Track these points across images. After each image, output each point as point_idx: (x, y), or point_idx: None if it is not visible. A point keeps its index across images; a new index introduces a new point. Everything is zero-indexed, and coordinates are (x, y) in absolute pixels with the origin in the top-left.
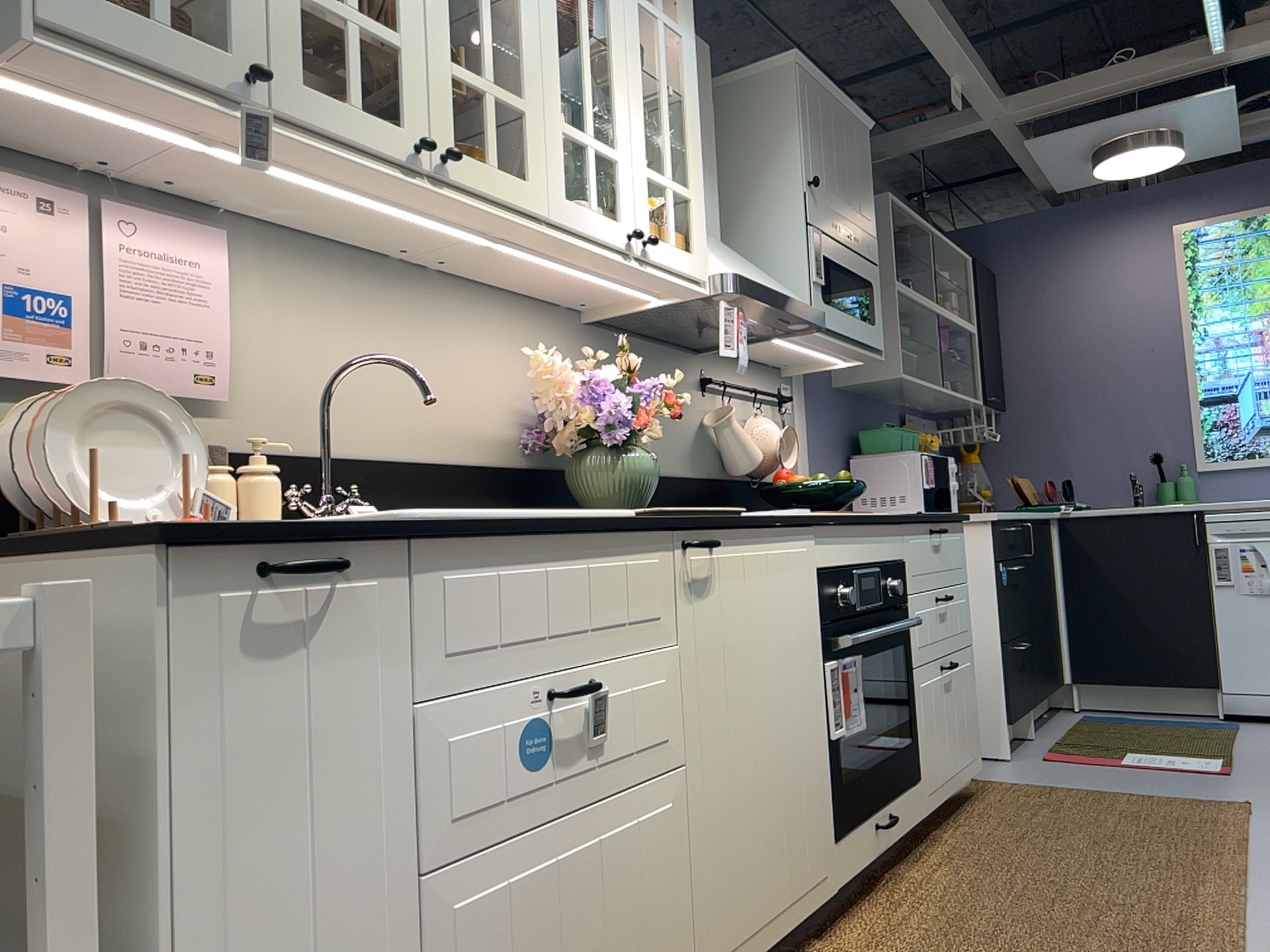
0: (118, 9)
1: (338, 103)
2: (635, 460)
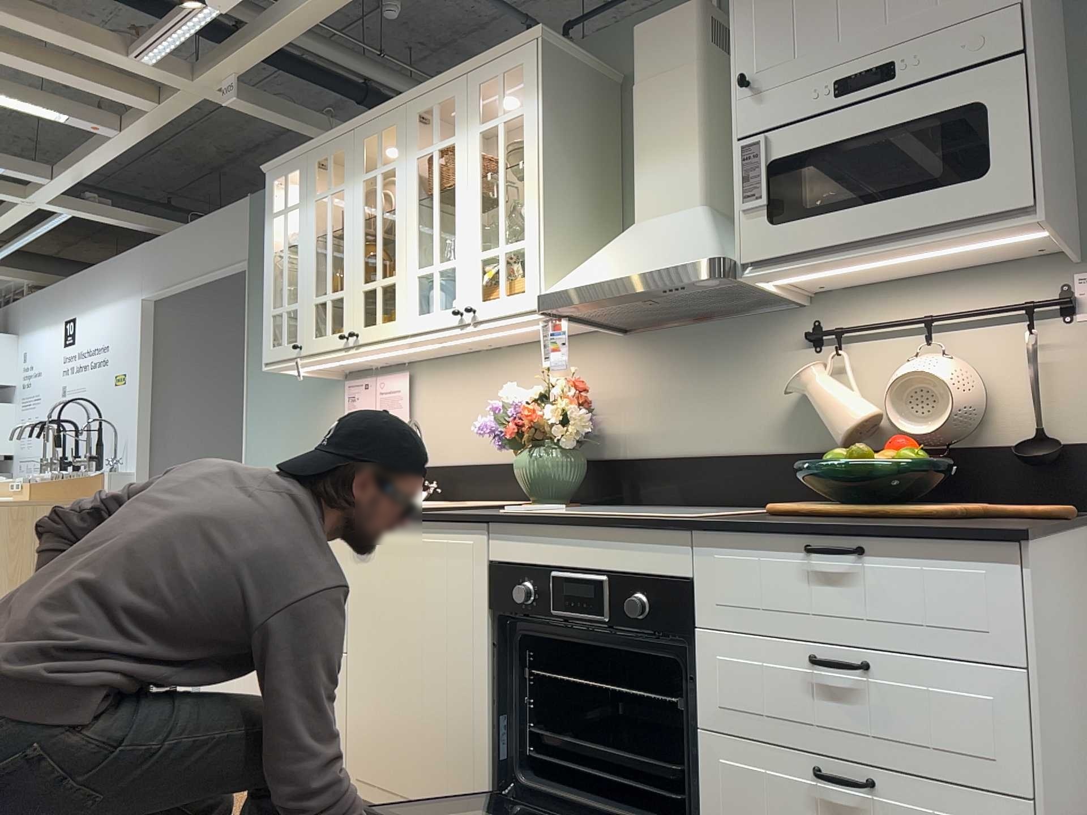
0: (277, 348)
1: (323, 337)
2: (529, 459)
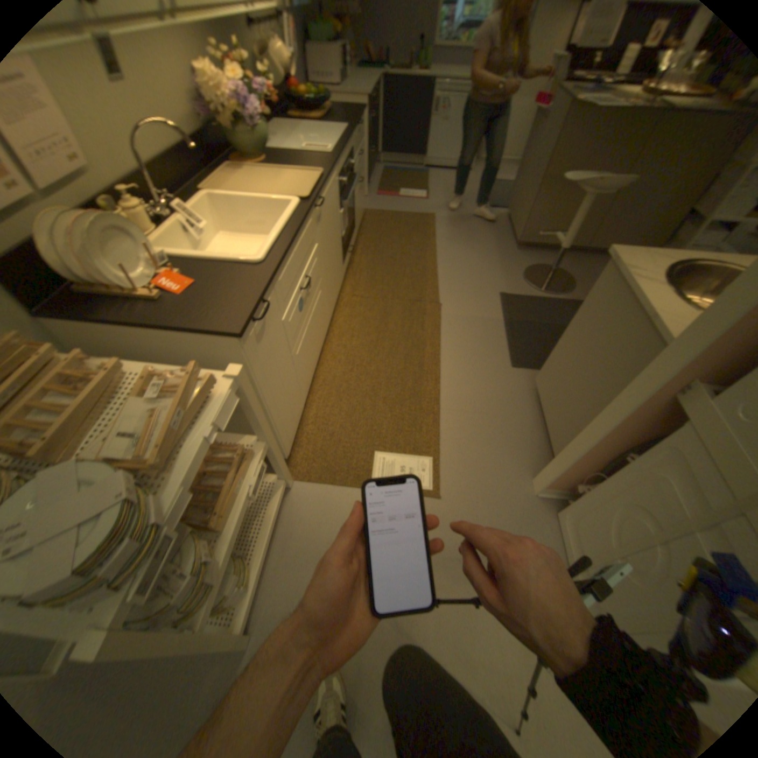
0: None
1: None
2: (260, 127)
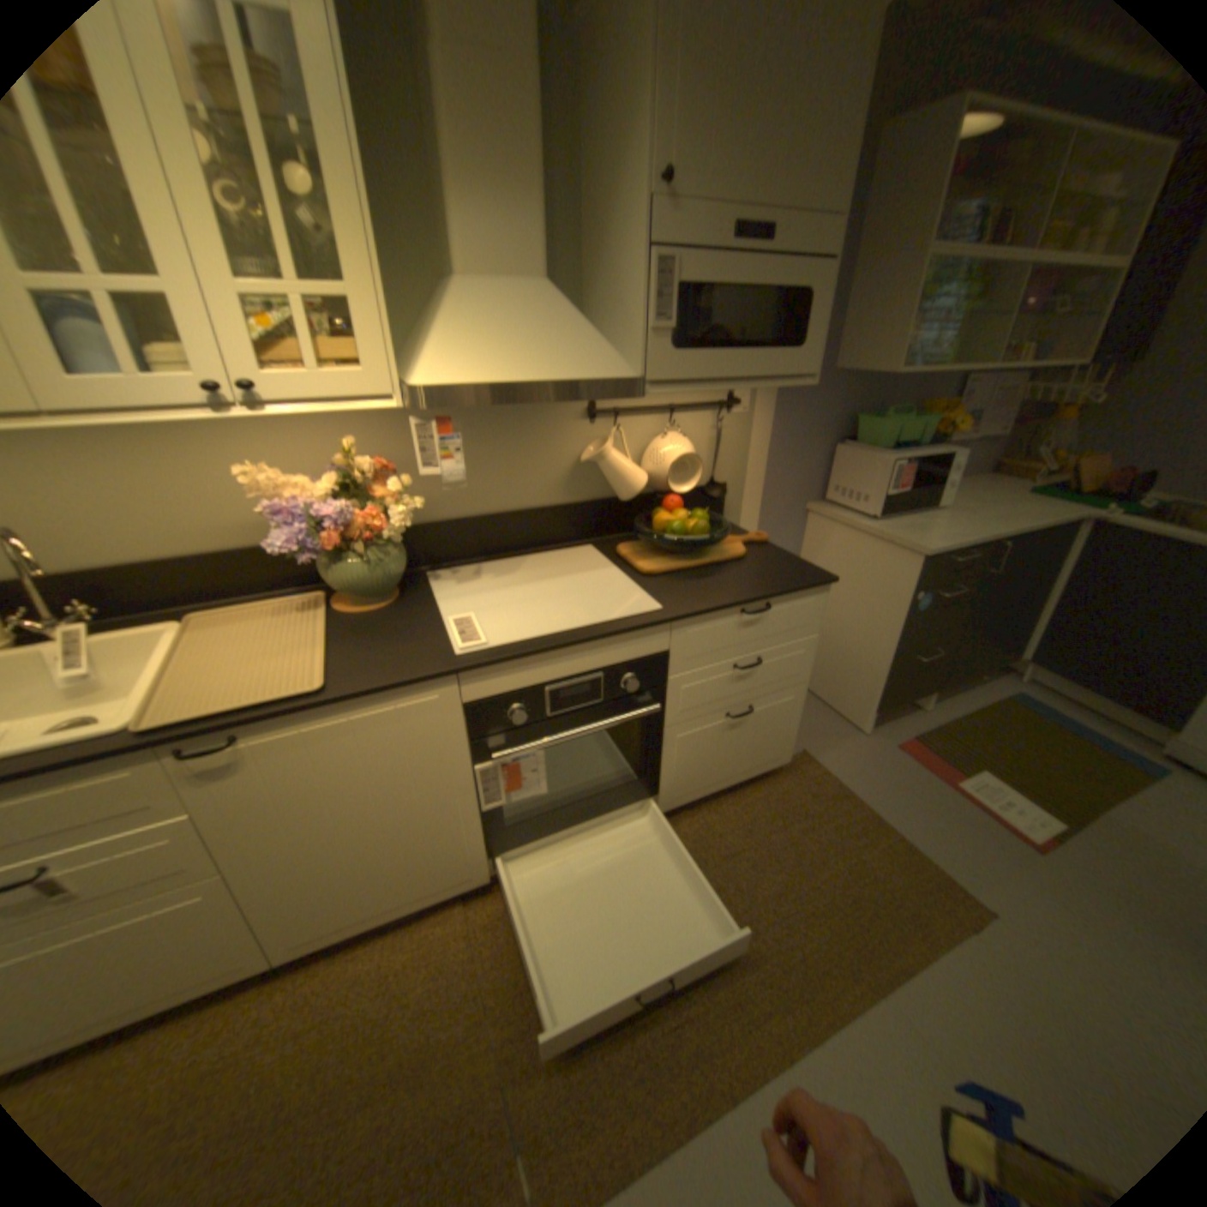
0: None
1: None
2: (355, 563)
